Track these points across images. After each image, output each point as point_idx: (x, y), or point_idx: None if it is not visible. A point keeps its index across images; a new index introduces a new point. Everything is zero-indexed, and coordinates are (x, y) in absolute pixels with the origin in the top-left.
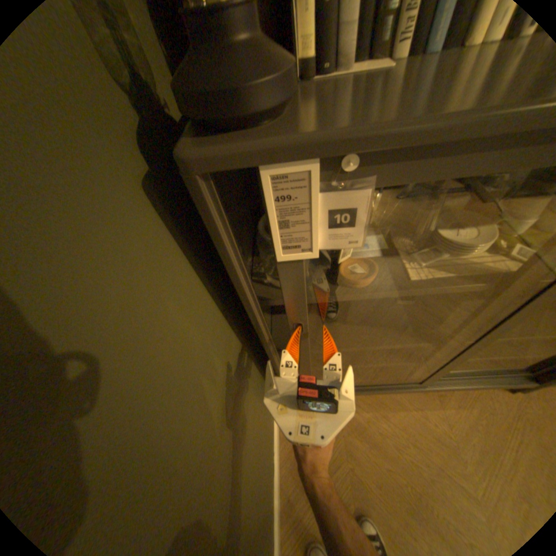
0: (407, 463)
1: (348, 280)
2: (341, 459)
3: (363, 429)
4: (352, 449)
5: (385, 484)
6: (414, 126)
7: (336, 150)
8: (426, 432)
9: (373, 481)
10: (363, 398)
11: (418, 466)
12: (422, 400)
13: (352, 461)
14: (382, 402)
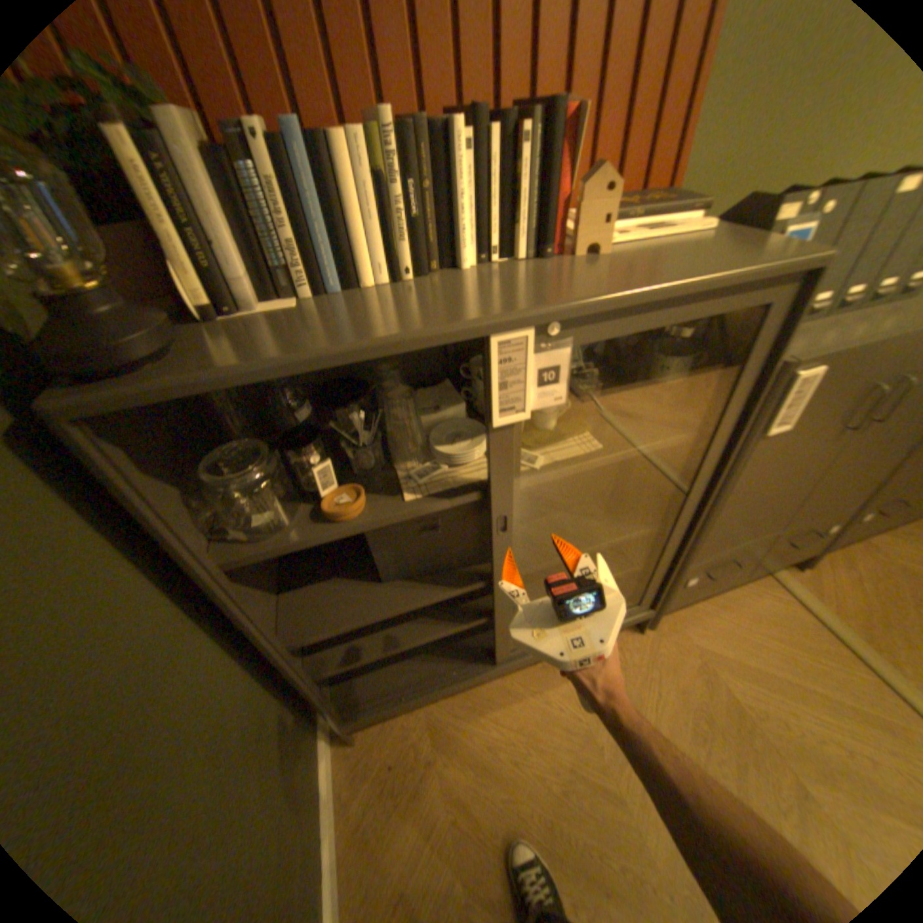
0: (528, 779)
1: (328, 514)
2: (435, 810)
3: (463, 748)
4: (450, 787)
5: (502, 824)
6: (265, 365)
7: (204, 388)
8: (548, 722)
9: (485, 826)
10: (460, 699)
11: (543, 777)
12: (538, 676)
13: (451, 808)
14: (487, 697)
